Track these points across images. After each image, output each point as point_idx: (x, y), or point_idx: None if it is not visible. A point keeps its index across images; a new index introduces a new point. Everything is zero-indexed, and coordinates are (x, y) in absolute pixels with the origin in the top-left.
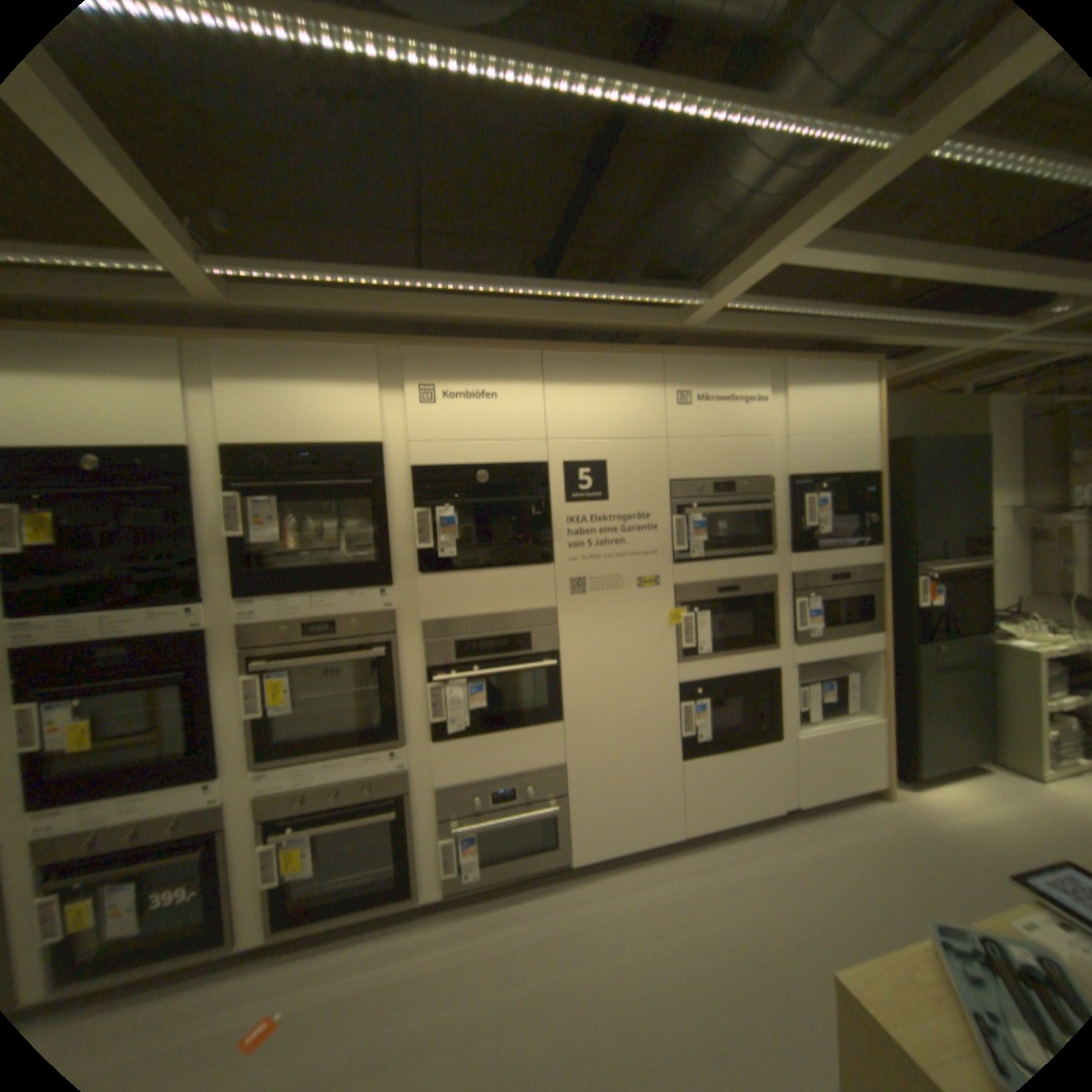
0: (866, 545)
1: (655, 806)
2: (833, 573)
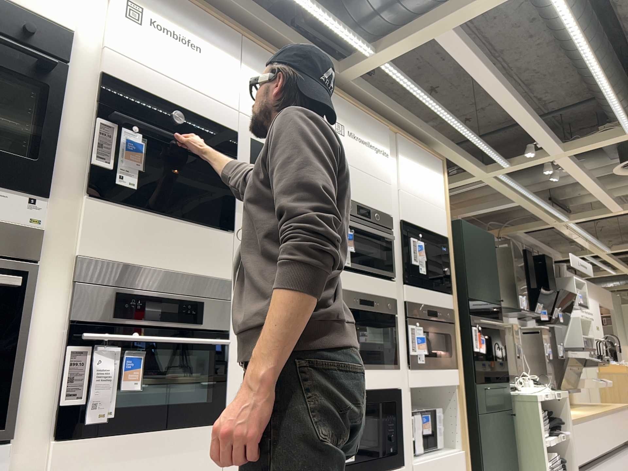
0: (442, 292)
1: None
2: (428, 308)
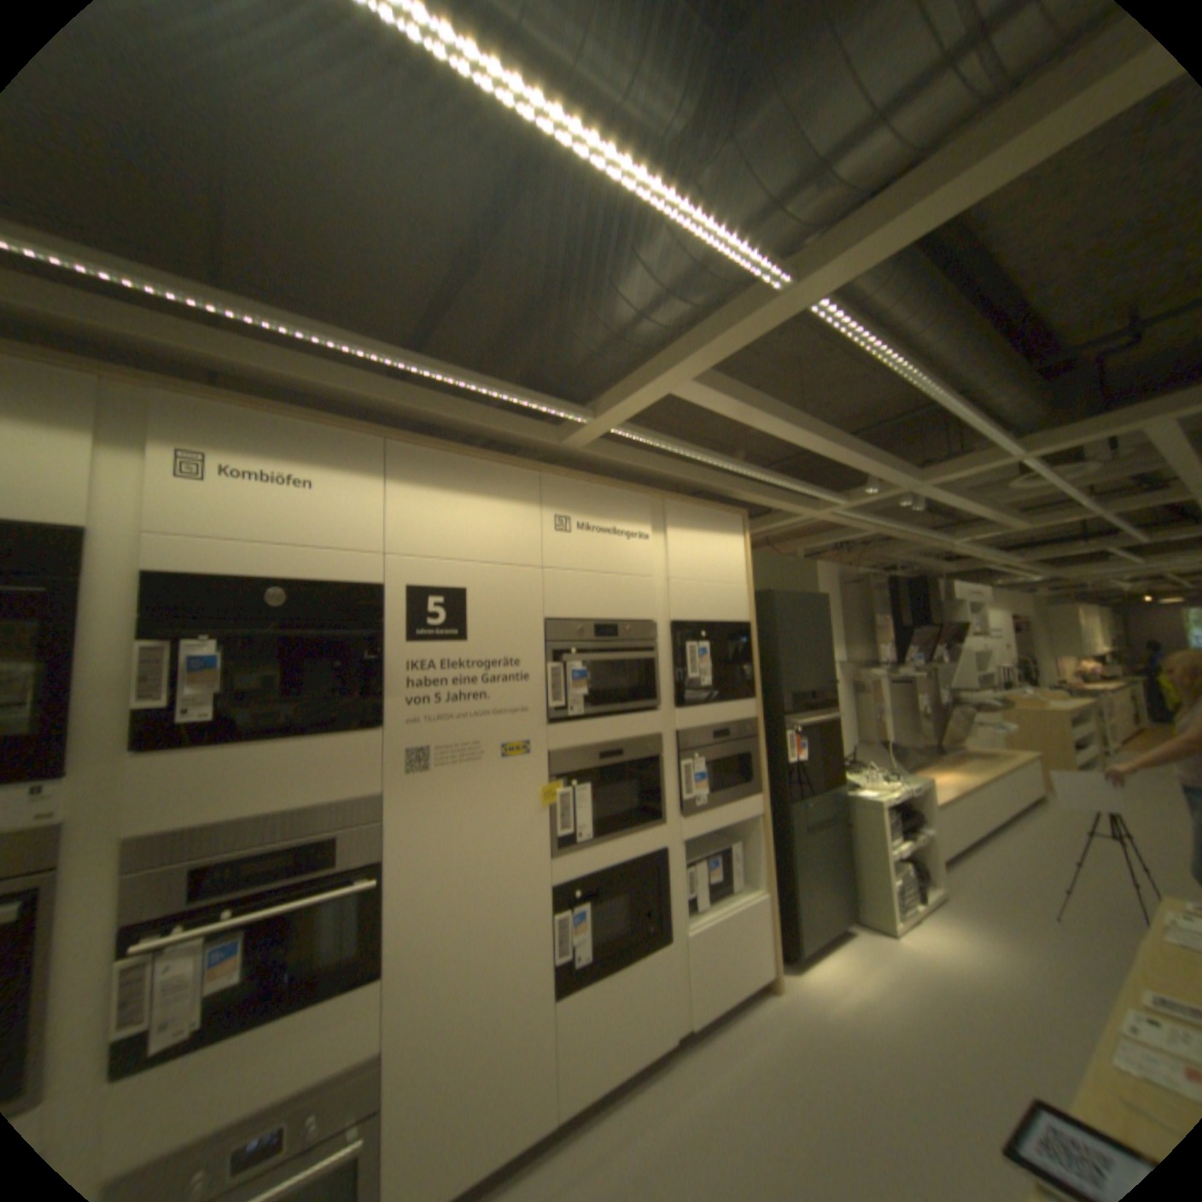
0: (740, 698)
1: (517, 1083)
2: (714, 730)
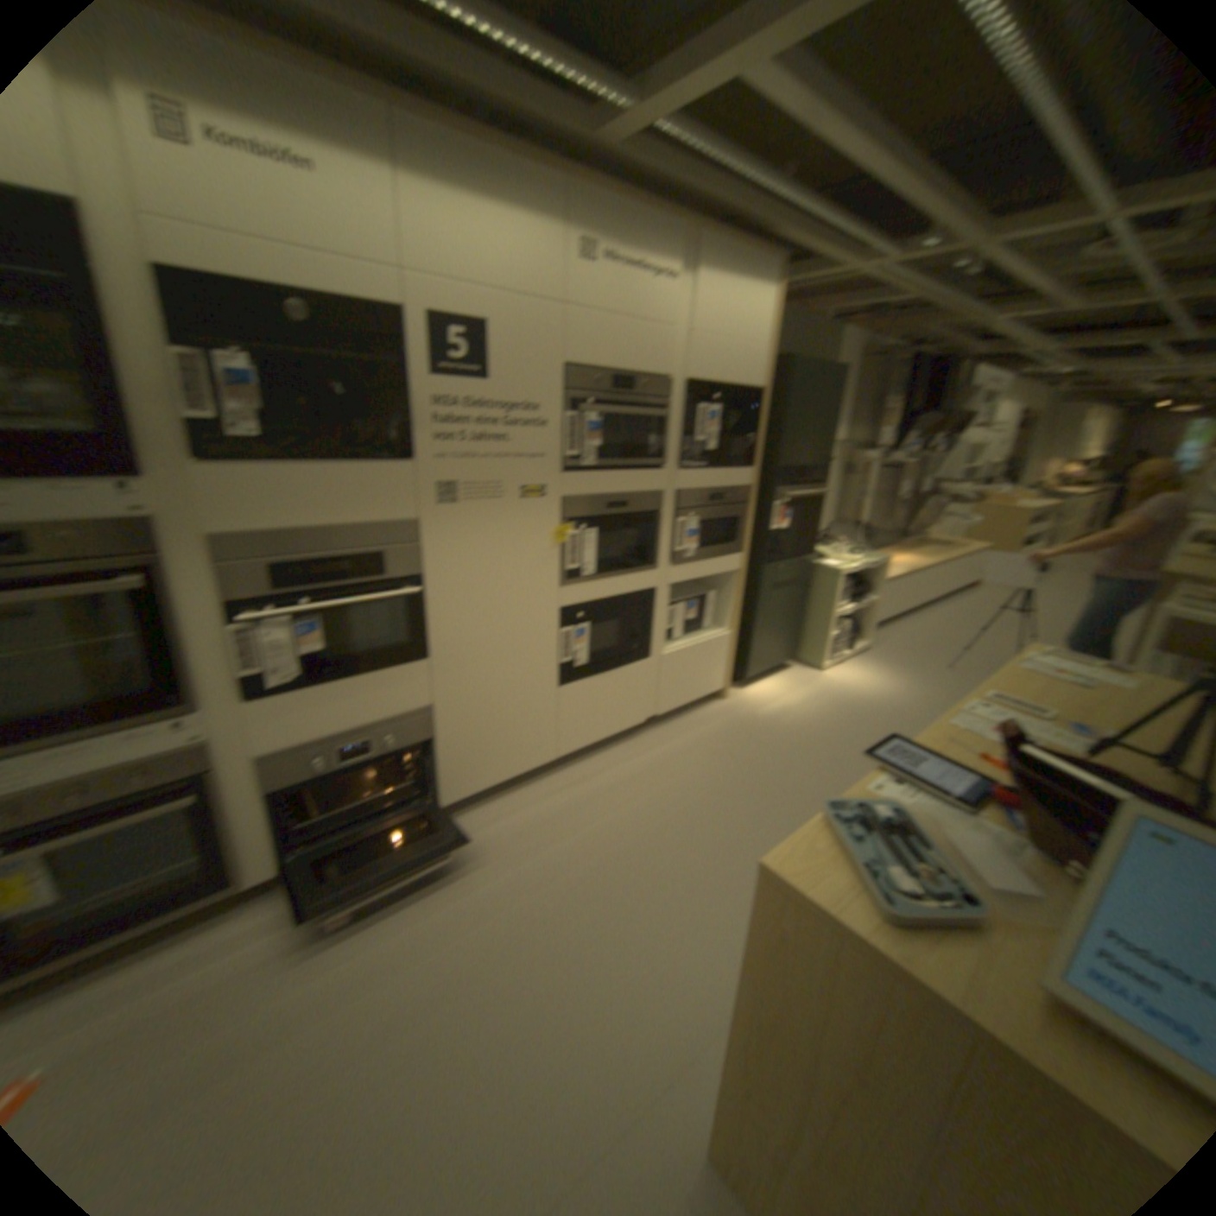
0: (742, 464)
1: (532, 731)
2: (713, 492)
